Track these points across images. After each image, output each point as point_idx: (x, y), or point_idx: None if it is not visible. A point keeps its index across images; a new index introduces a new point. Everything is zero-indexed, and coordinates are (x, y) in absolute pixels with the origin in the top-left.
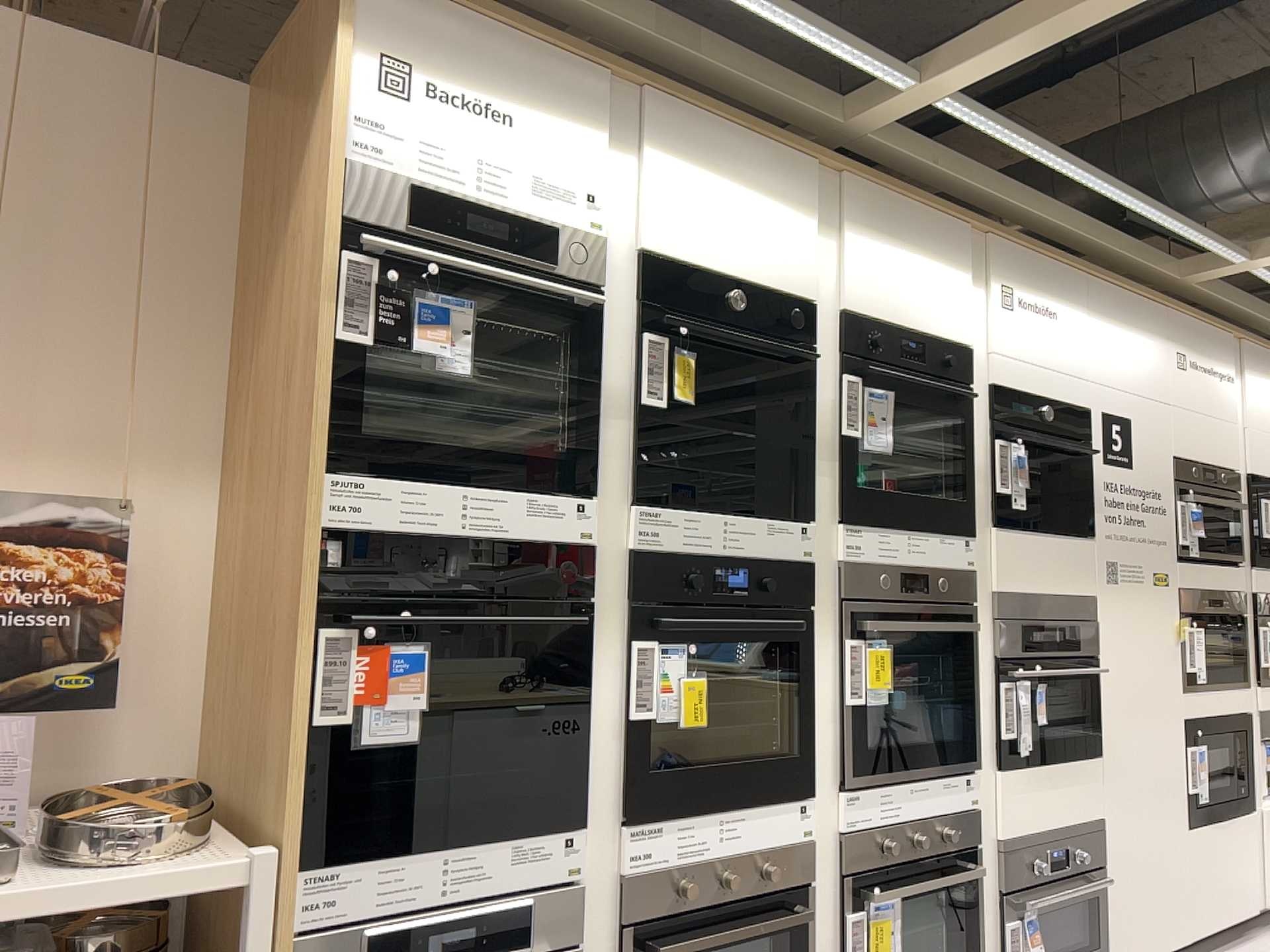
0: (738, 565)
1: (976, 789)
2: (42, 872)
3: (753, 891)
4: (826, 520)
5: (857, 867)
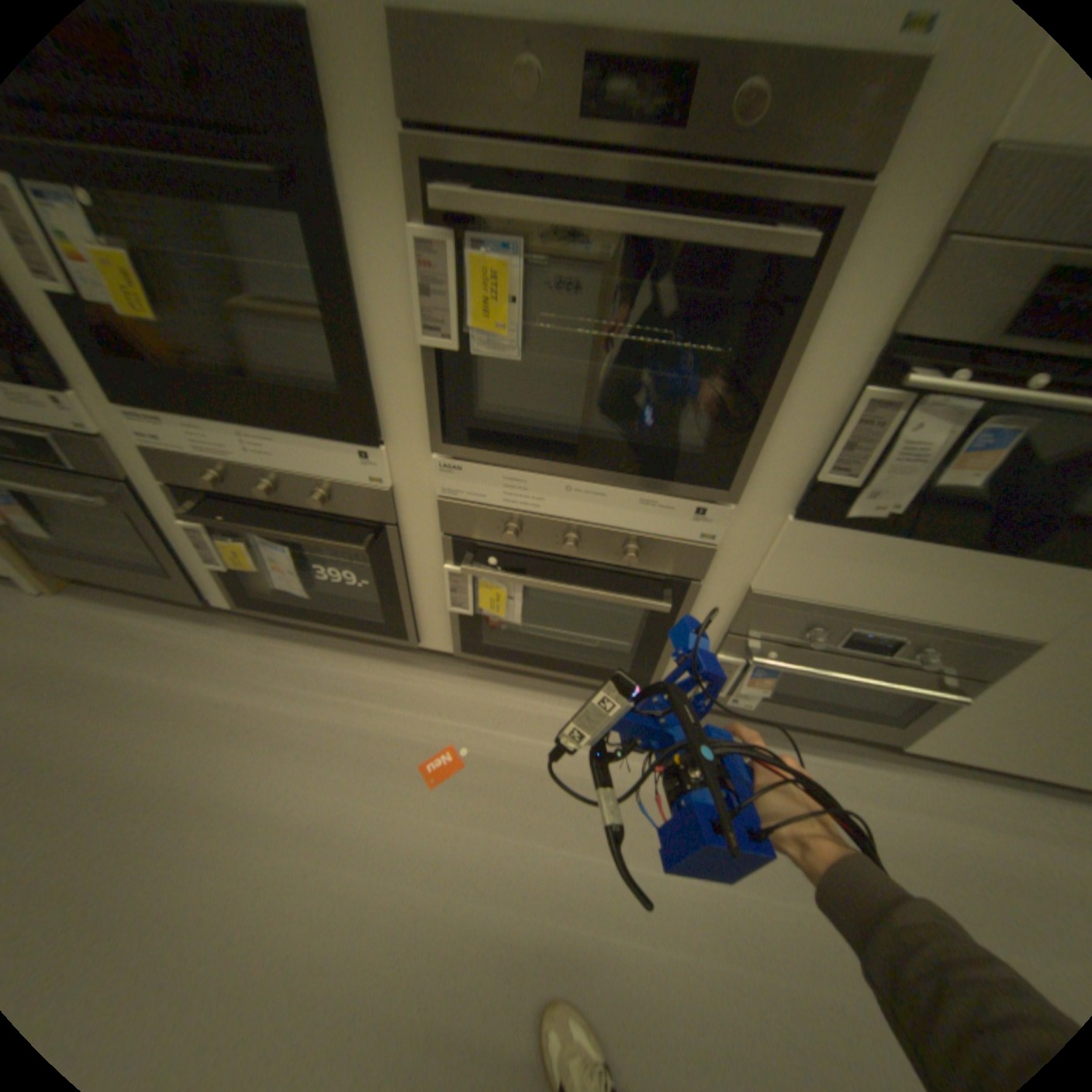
0: None
1: (718, 525)
2: None
3: (311, 507)
4: None
5: (462, 533)
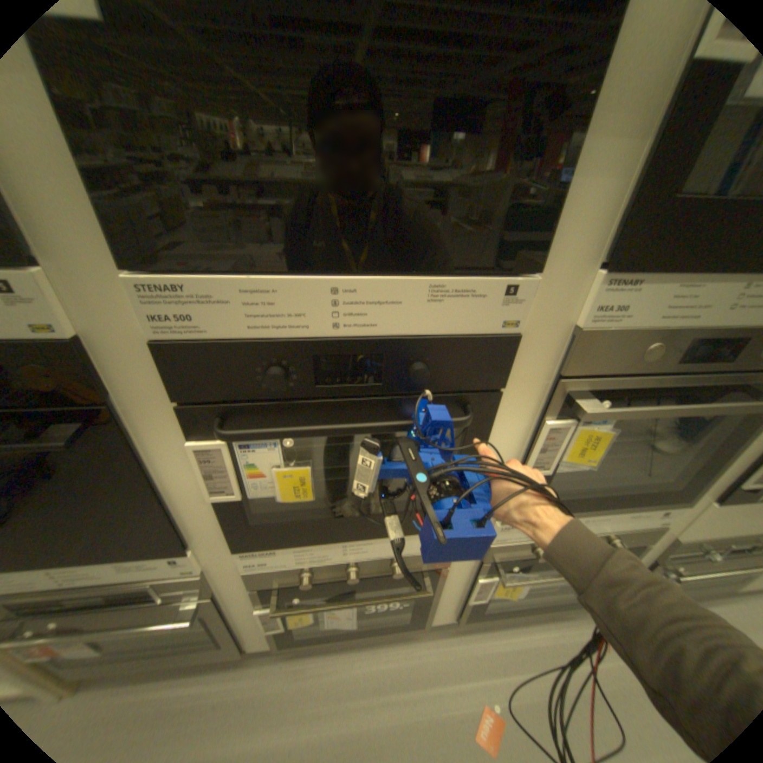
0: (361, 350)
1: (675, 519)
2: None
3: (382, 574)
4: (574, 263)
5: (499, 561)
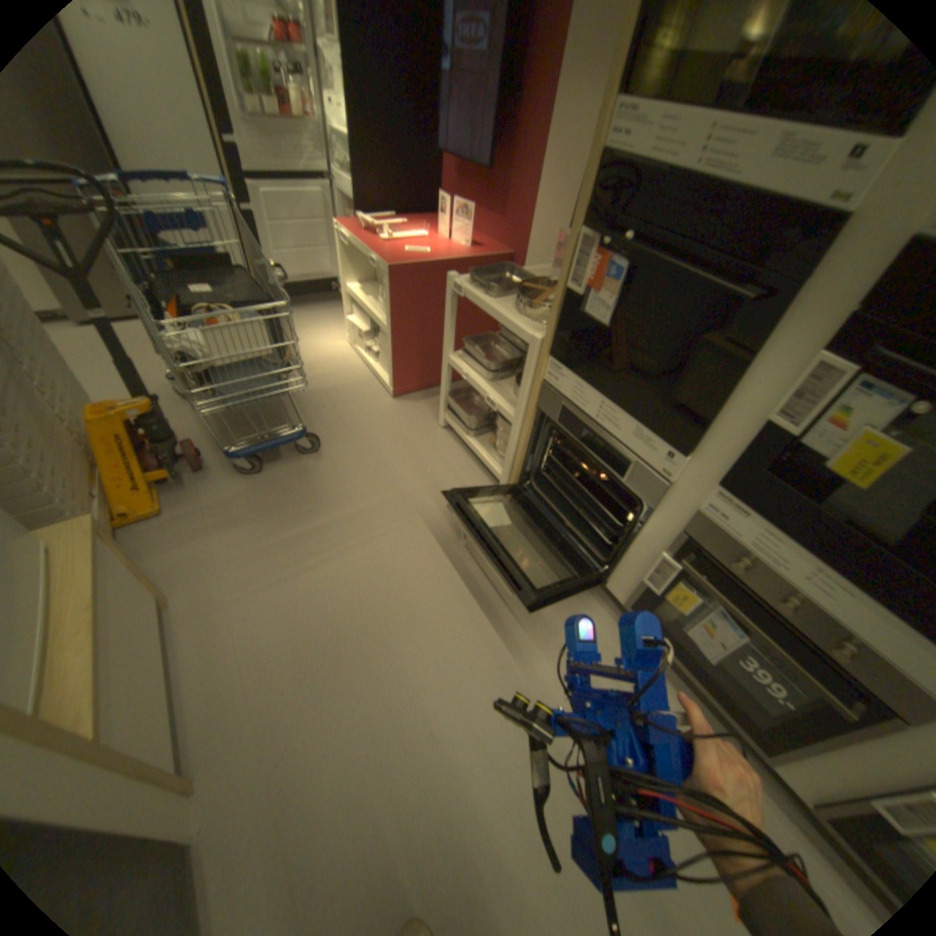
0: None
1: None
2: (505, 304)
3: (818, 644)
4: None
5: None
